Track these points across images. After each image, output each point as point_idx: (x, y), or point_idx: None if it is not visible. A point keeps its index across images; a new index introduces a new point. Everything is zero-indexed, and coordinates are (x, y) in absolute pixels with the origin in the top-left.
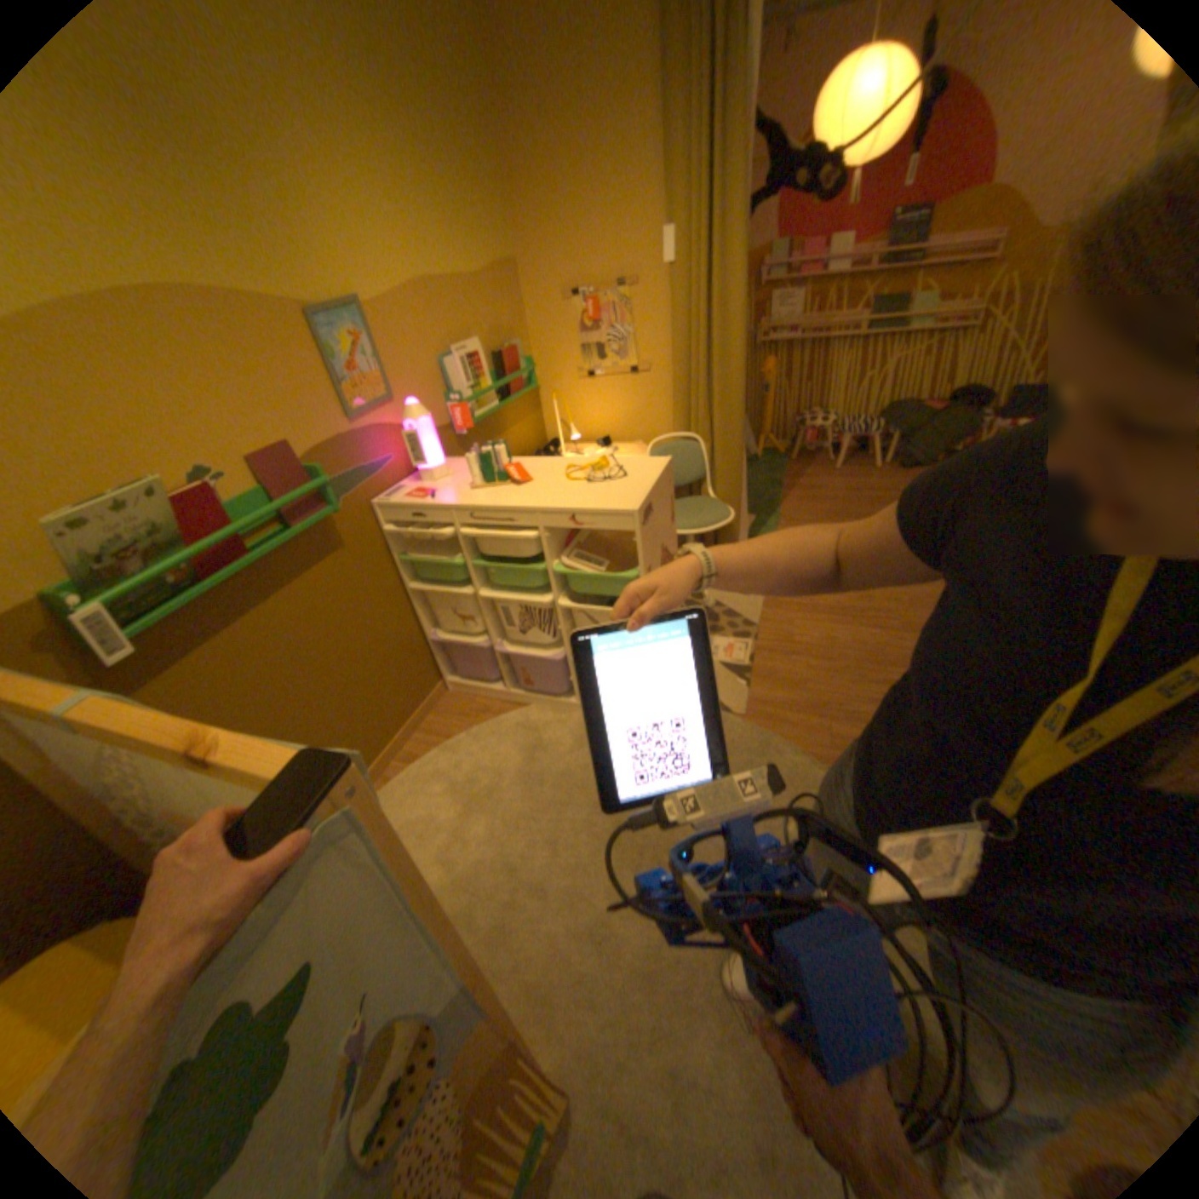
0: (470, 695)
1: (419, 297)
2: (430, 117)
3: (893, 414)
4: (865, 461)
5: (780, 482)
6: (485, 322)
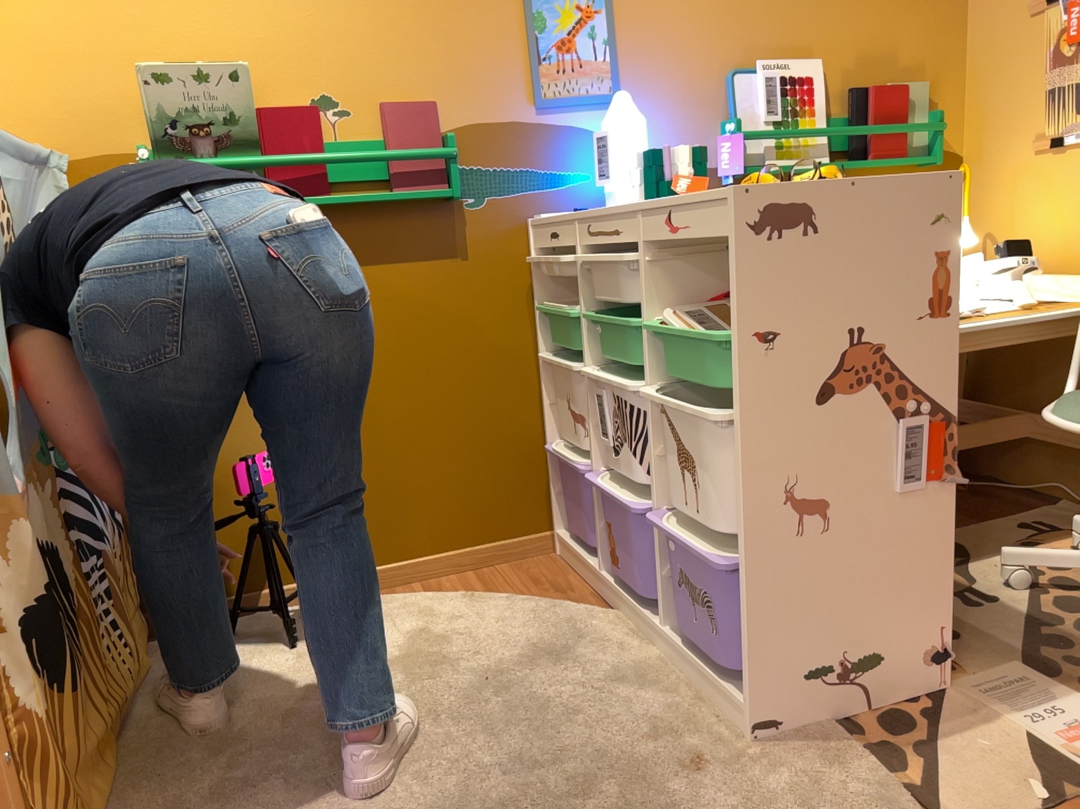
0: (568, 567)
1: None
2: None
3: None
4: None
5: None
6: (855, 45)
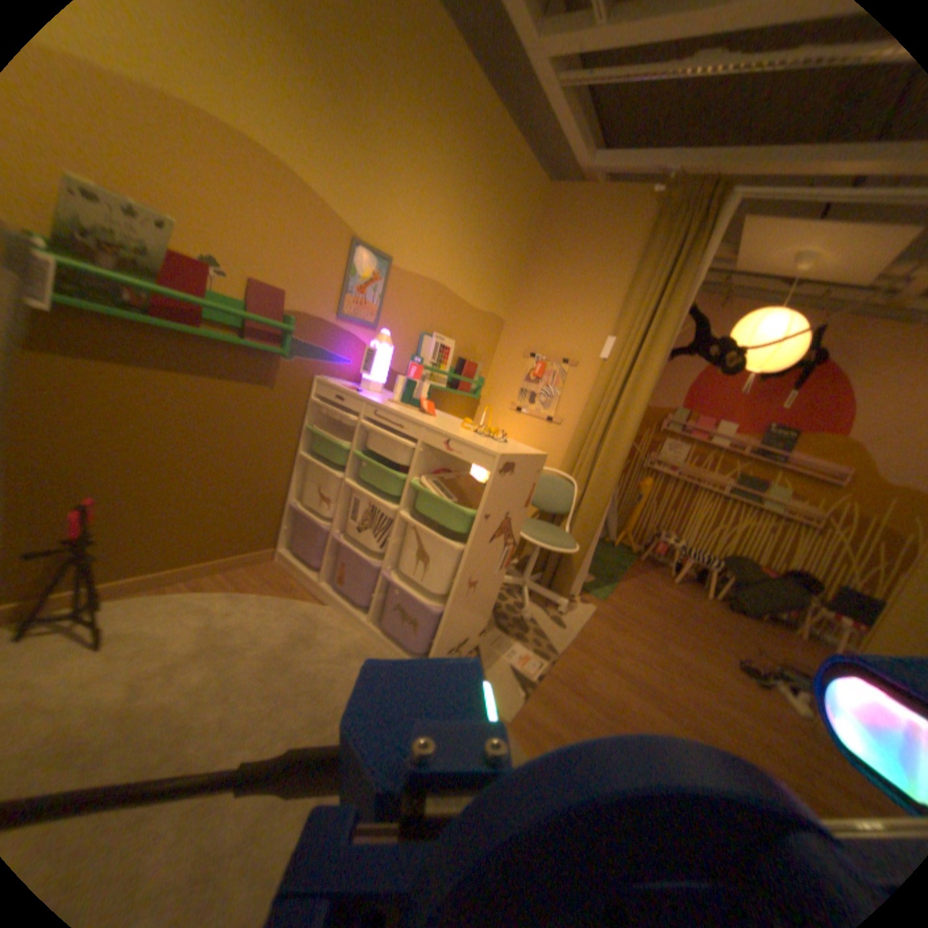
0: (288, 574)
1: (432, 293)
2: (495, 218)
3: (734, 564)
4: (700, 591)
5: (626, 569)
6: (466, 340)
